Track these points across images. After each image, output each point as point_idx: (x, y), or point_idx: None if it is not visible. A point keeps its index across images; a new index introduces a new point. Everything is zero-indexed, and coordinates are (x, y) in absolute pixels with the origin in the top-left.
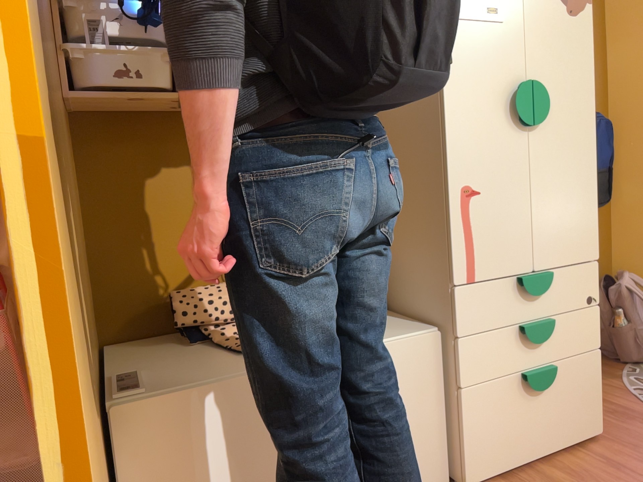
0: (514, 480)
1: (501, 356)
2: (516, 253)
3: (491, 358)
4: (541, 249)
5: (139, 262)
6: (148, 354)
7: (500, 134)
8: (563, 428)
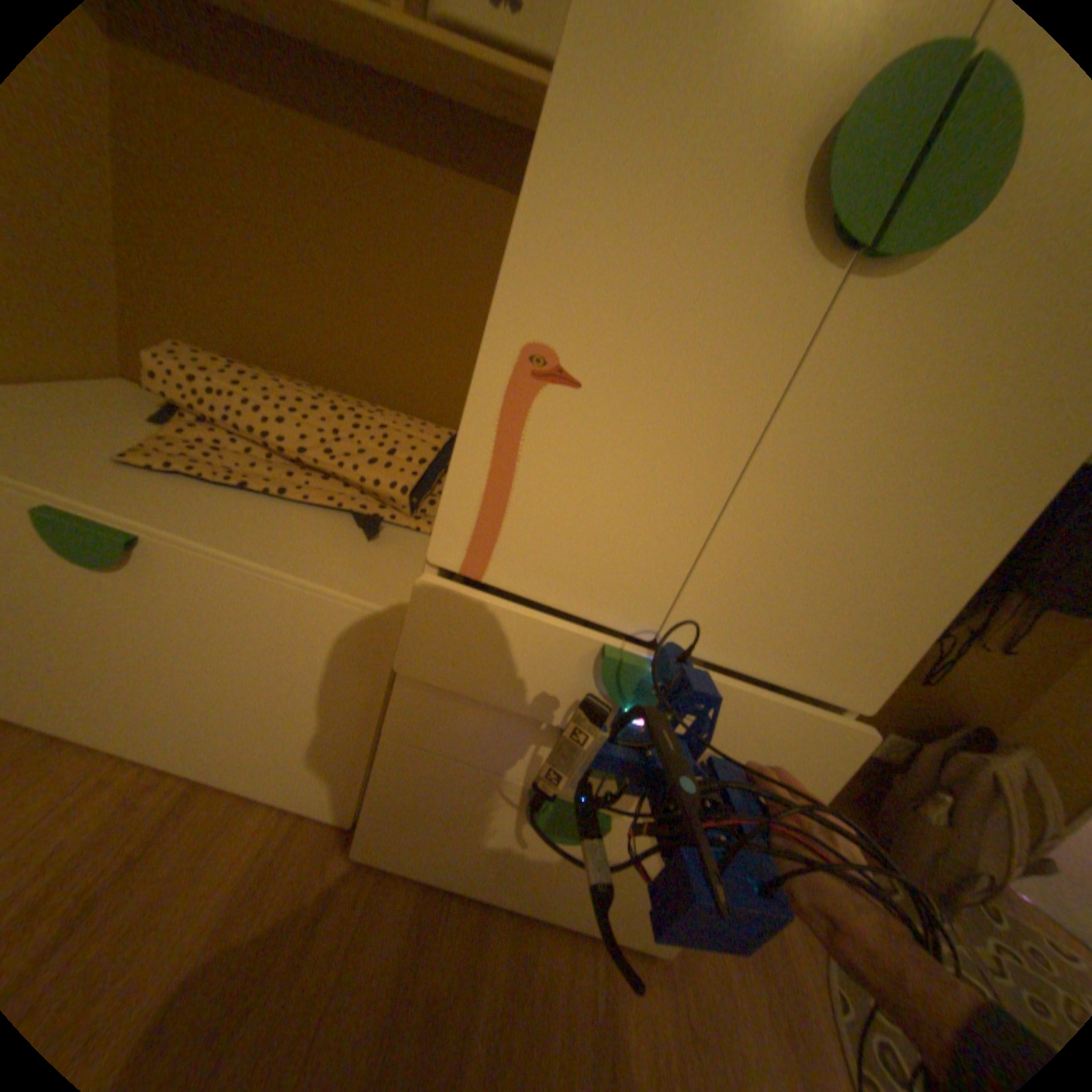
0: (430, 905)
1: (493, 735)
2: (621, 578)
3: (468, 726)
4: (702, 606)
5: (185, 288)
6: (95, 404)
7: (727, 233)
8: (583, 905)
